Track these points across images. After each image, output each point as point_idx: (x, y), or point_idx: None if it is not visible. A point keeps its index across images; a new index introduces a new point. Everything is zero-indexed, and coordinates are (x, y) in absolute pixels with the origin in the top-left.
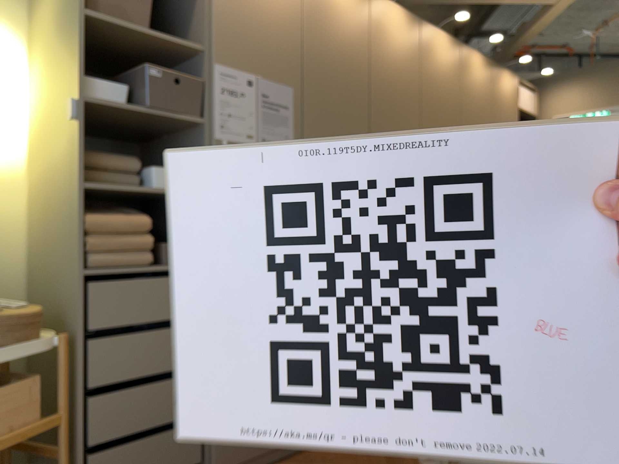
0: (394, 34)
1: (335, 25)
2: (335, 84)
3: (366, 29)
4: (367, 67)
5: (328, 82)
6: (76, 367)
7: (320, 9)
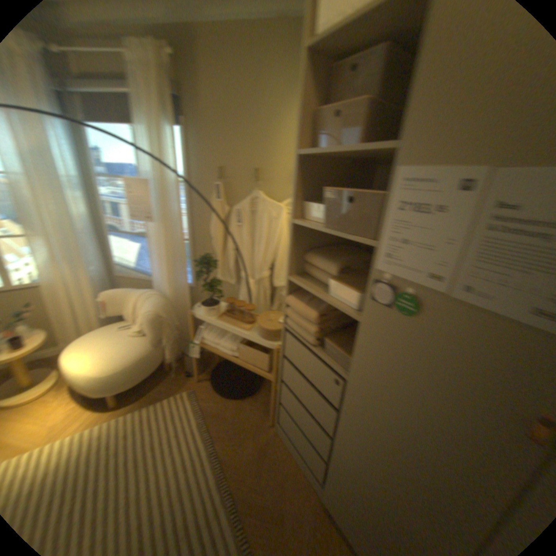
0: None
1: None
2: None
3: None
4: None
5: None
6: (279, 366)
7: None
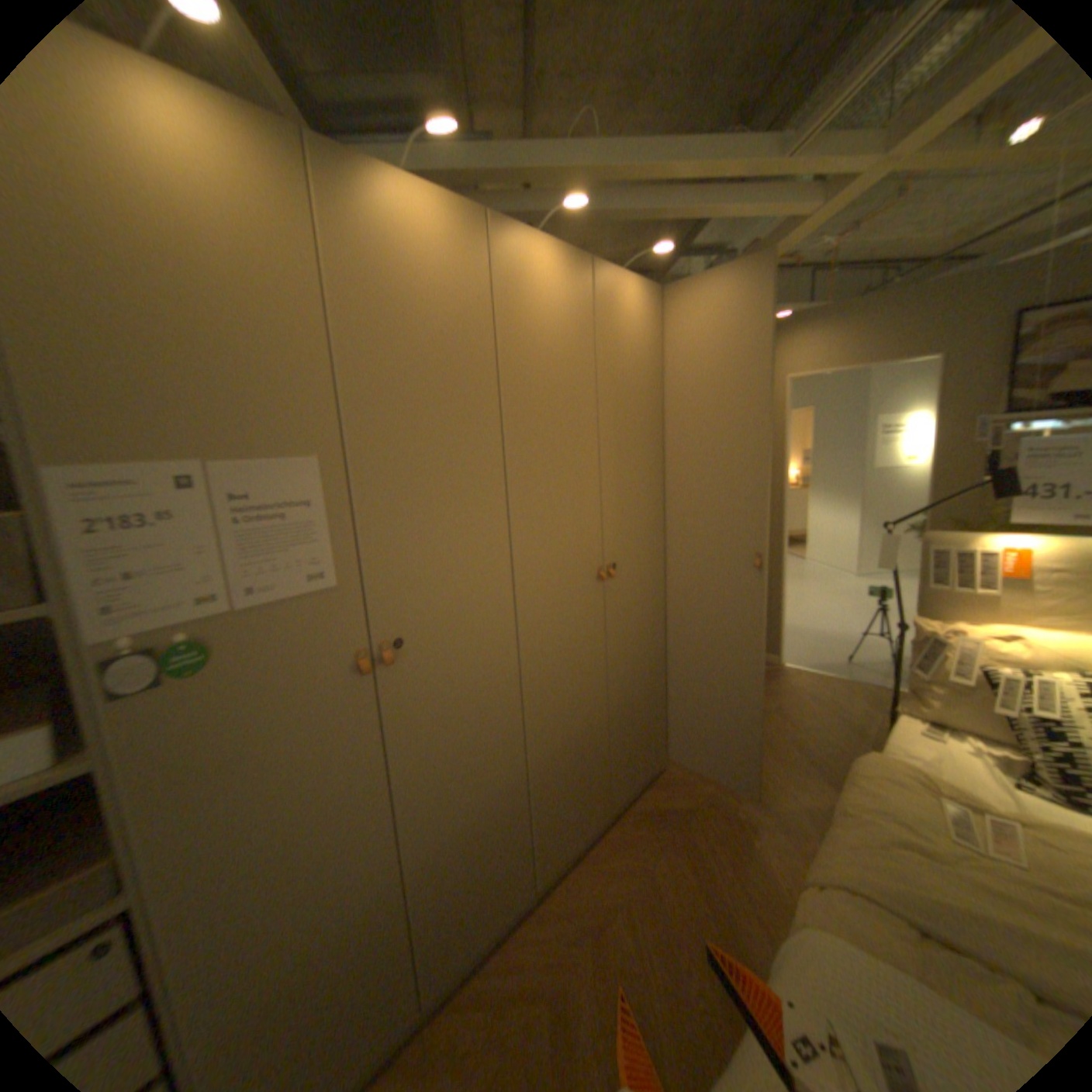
0: (543, 298)
1: (411, 302)
2: (424, 424)
3: (486, 300)
4: (491, 373)
5: (407, 424)
6: None
7: (371, 271)
